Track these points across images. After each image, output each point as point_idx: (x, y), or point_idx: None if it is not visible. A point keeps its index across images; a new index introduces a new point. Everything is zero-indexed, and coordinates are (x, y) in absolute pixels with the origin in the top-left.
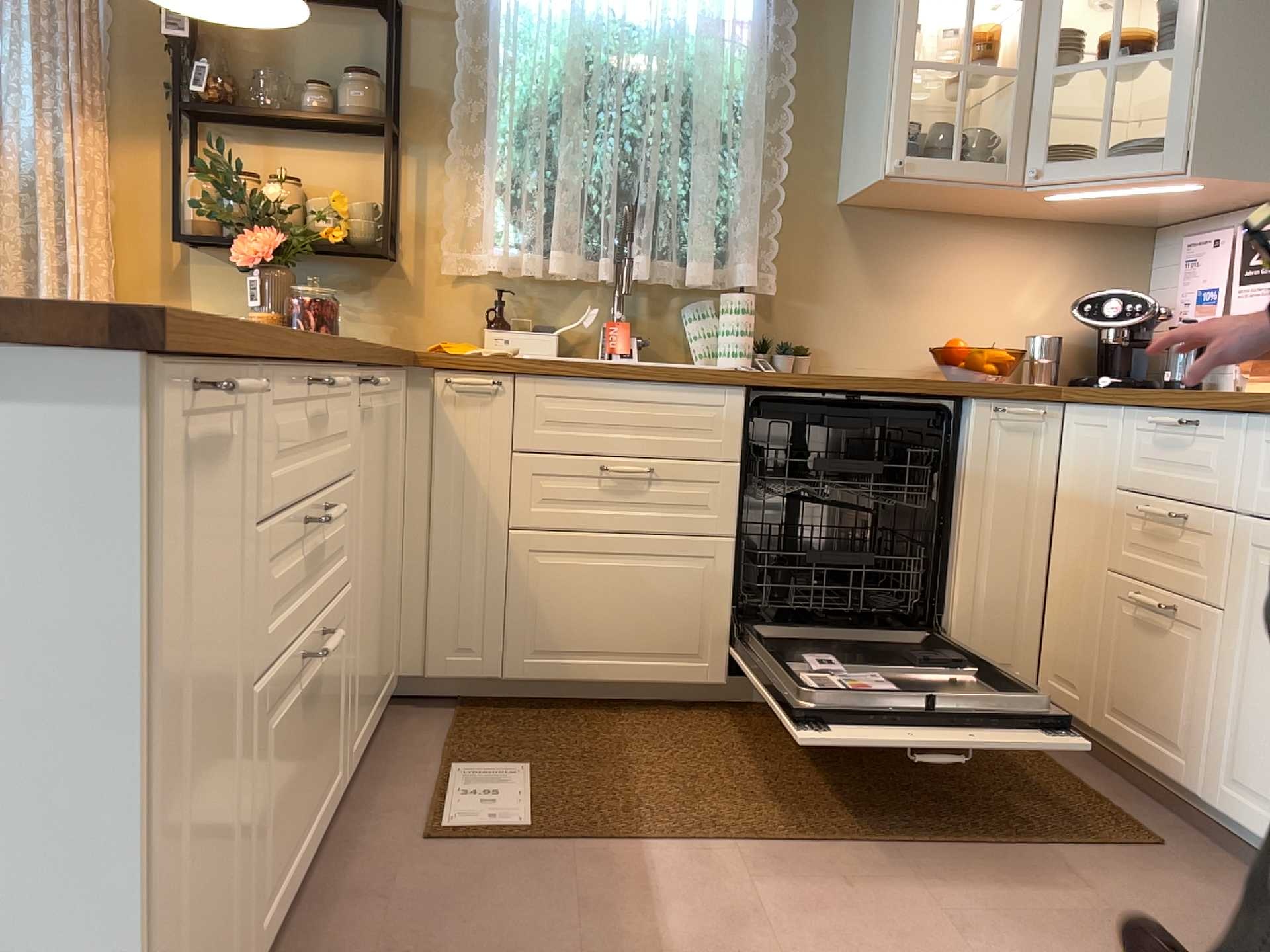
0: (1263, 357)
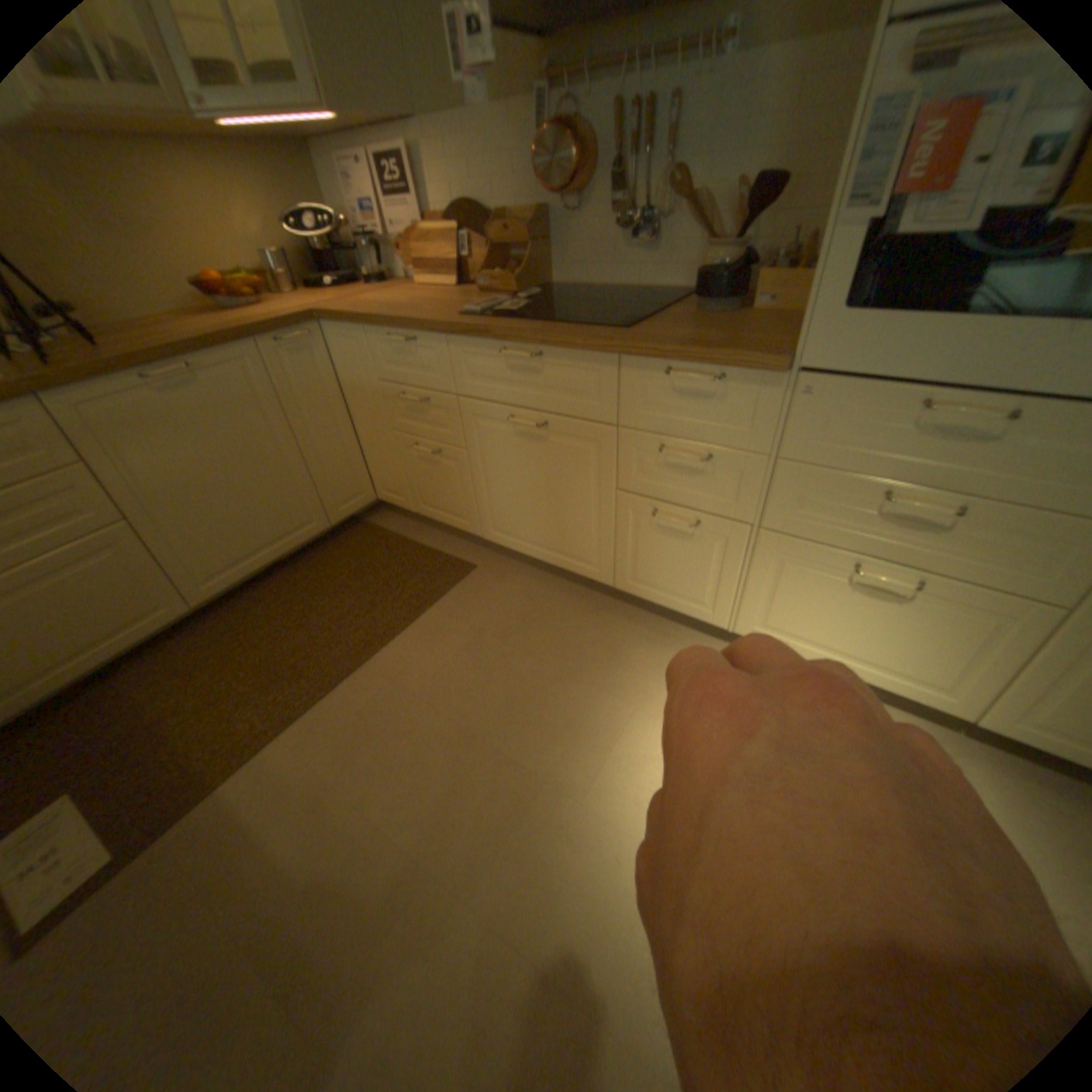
0: (415, 254)
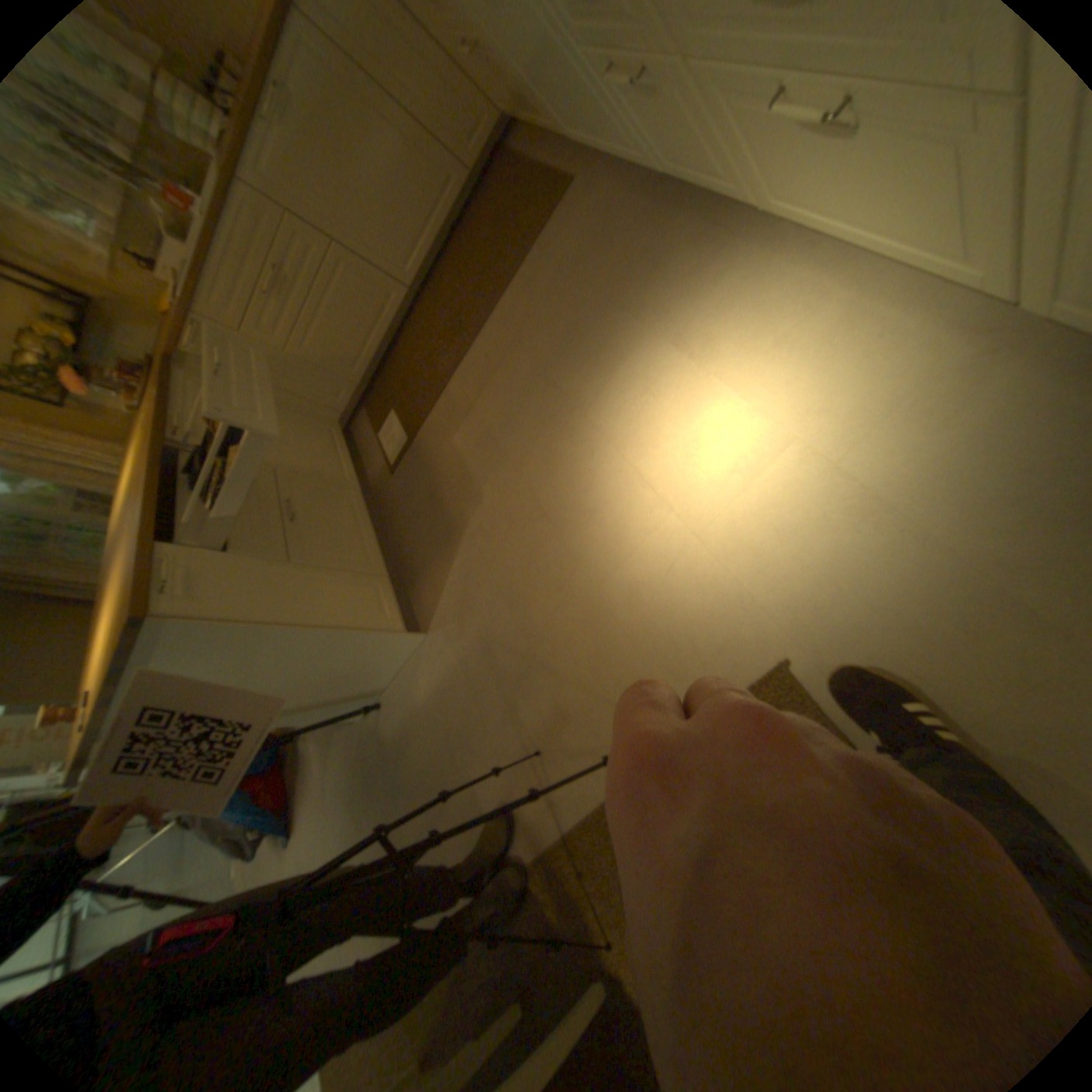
0: None
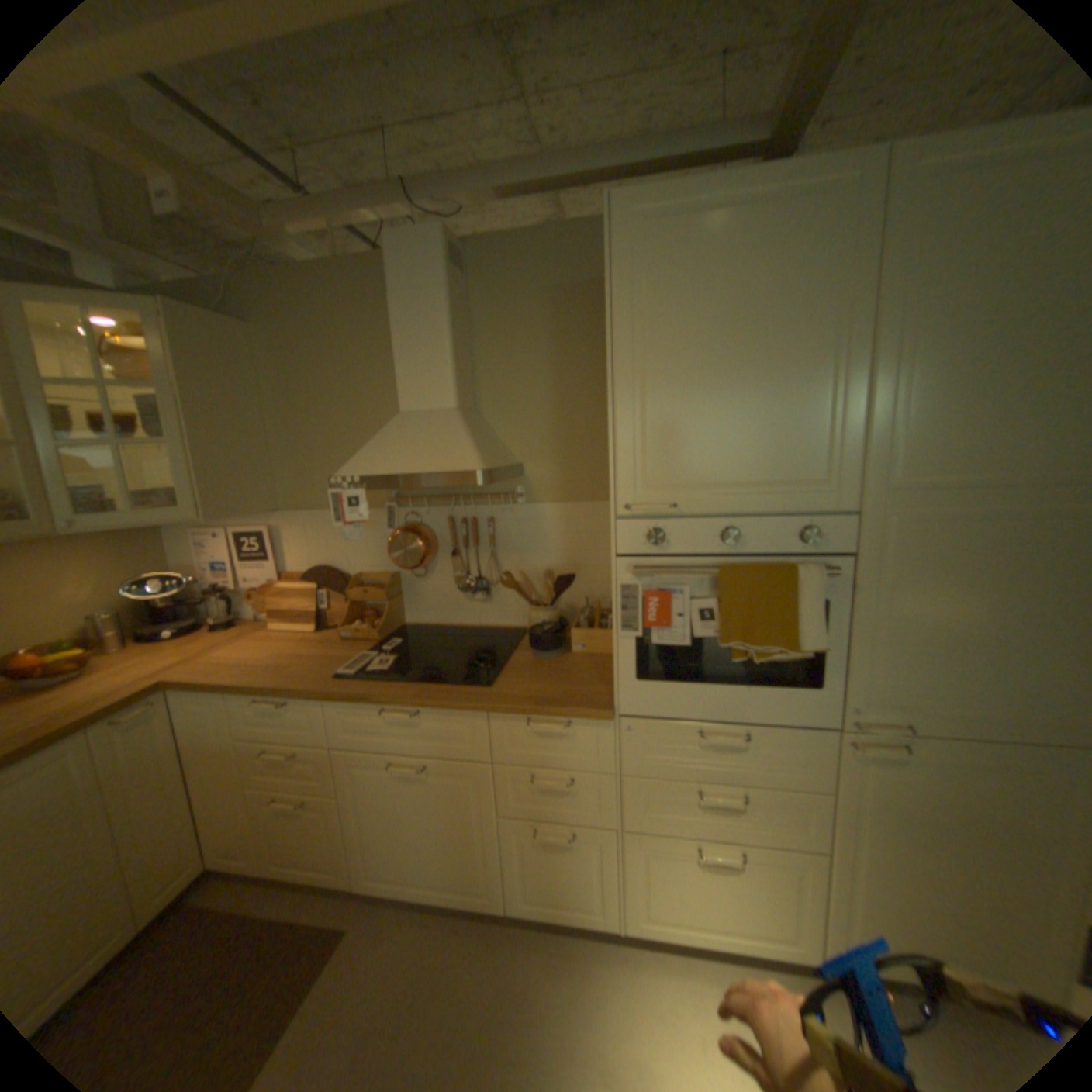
0: (272, 608)
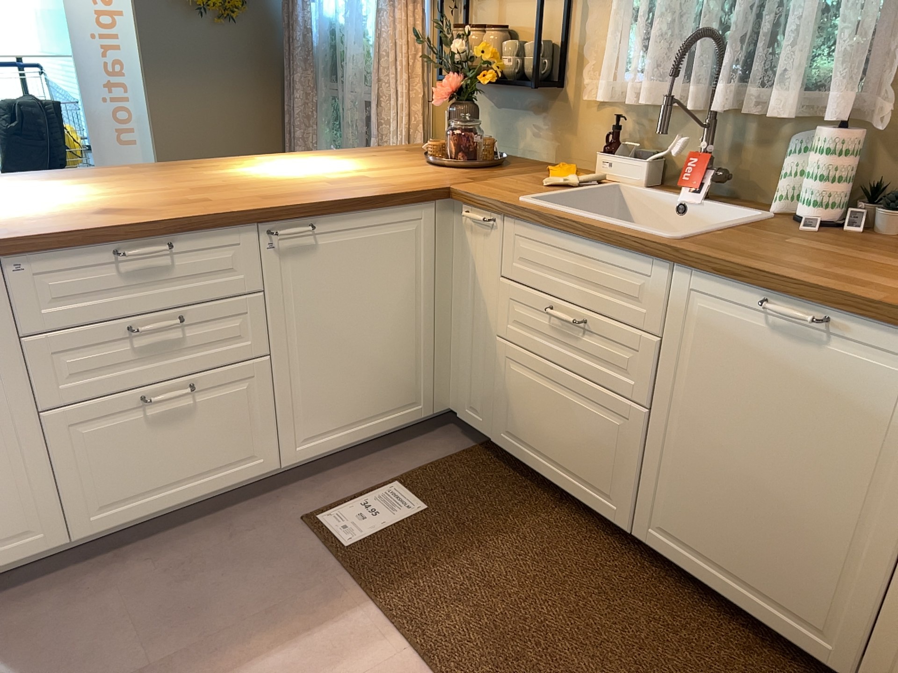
0: None
